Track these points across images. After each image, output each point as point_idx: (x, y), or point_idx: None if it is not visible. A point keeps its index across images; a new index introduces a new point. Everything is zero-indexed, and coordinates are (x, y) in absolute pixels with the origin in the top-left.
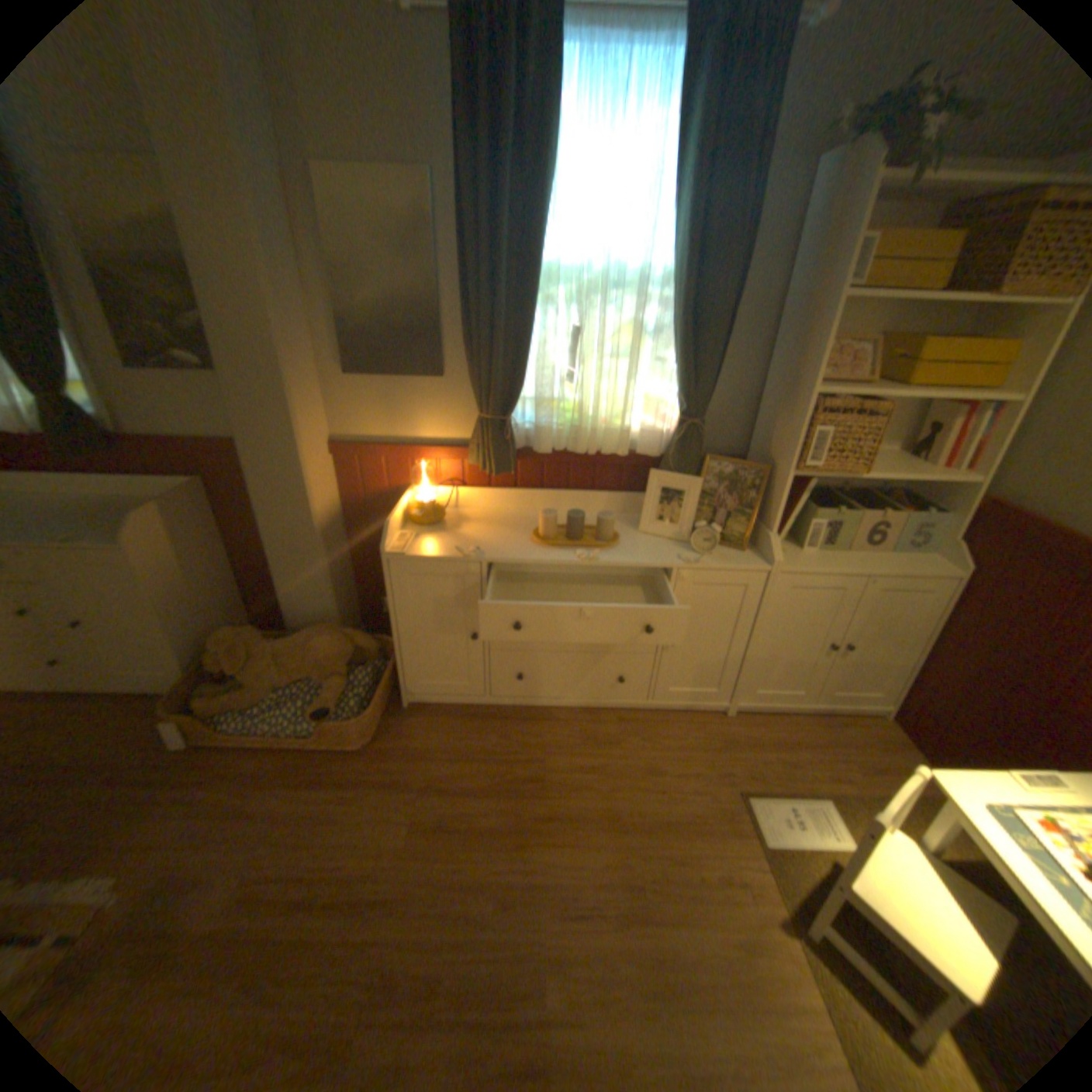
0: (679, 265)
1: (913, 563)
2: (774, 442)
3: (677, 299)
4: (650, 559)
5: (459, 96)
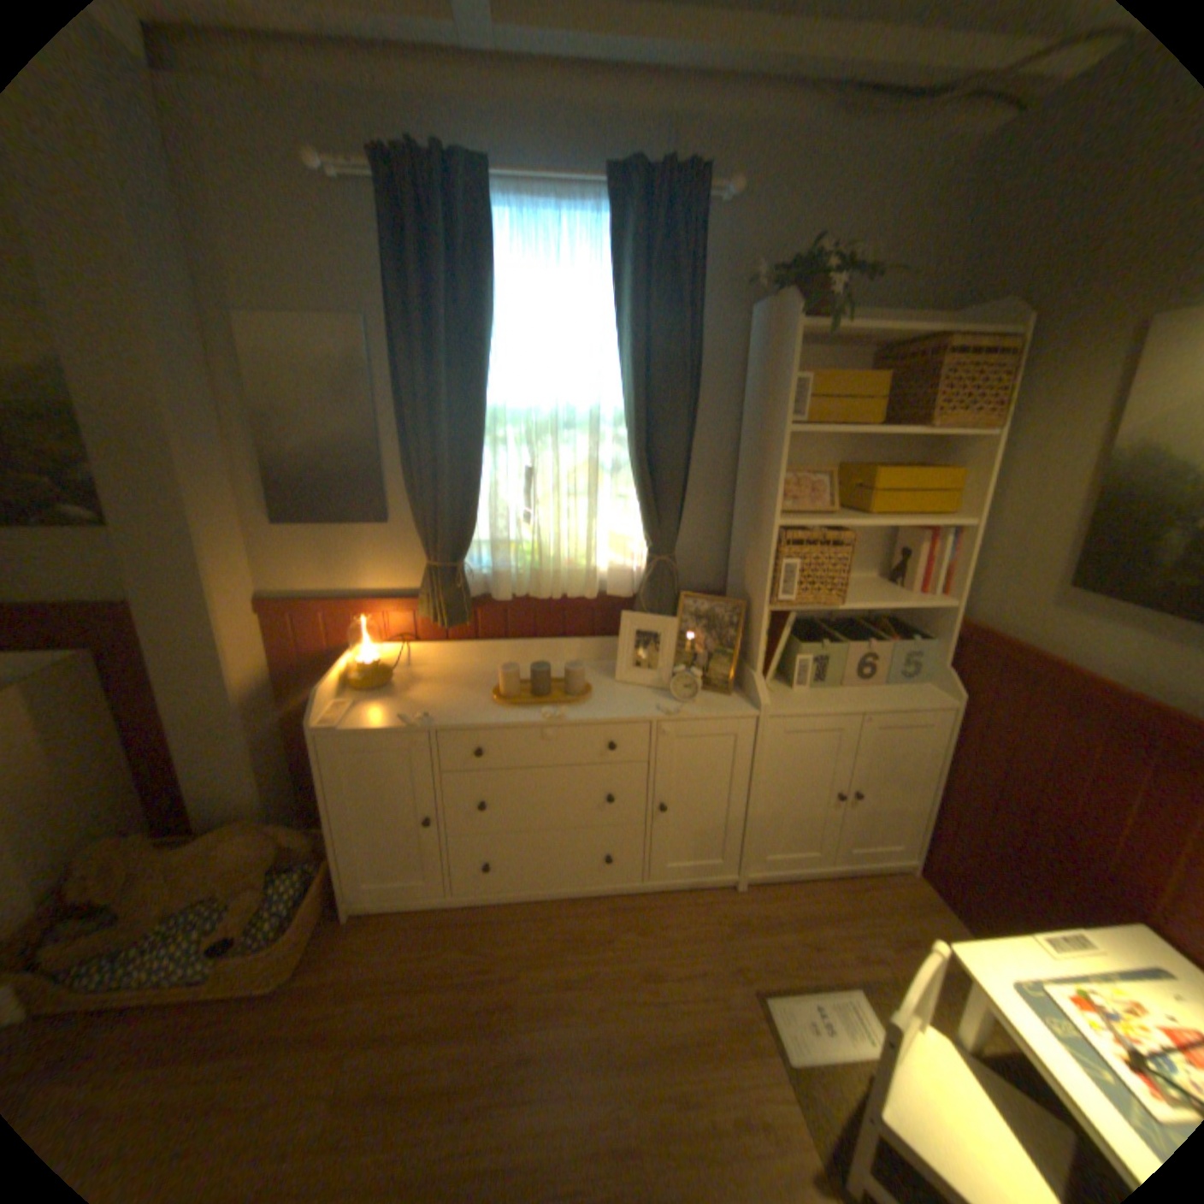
0: (627, 405)
1: (907, 695)
2: (747, 575)
3: (629, 438)
4: (626, 712)
5: (387, 251)
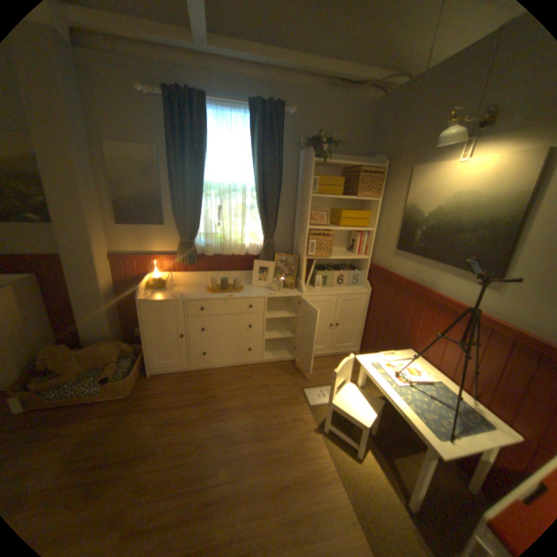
0: (255, 184)
1: (352, 289)
2: (298, 247)
3: (256, 196)
4: (255, 295)
5: (166, 123)
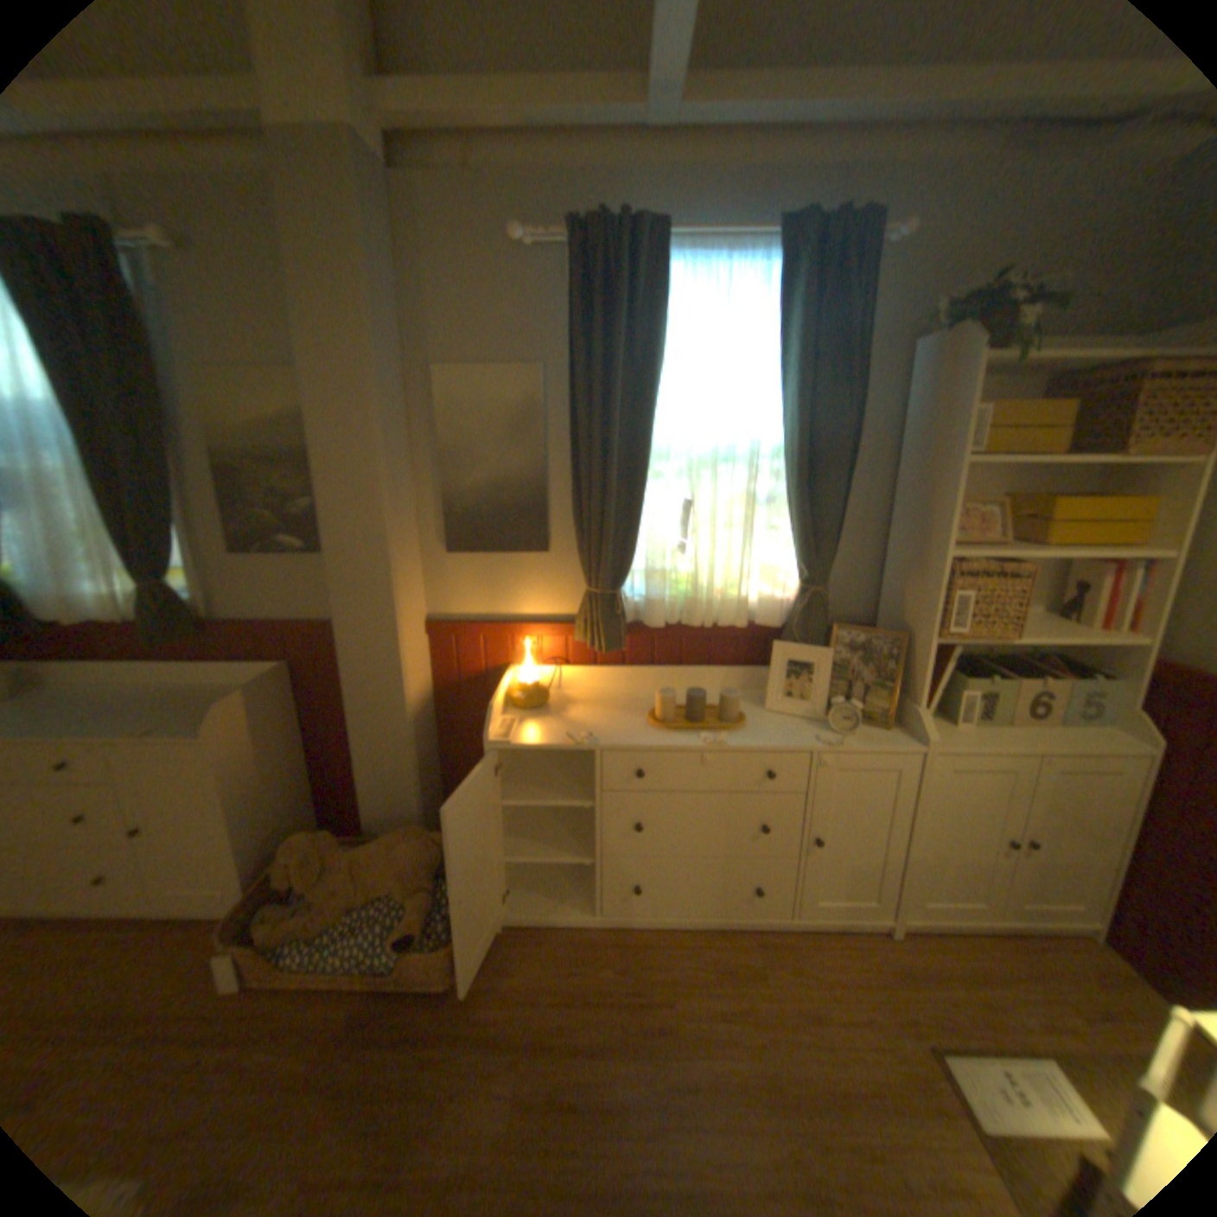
0: (788, 439)
1: (1090, 739)
2: (907, 608)
3: (789, 471)
4: (785, 742)
5: (573, 307)
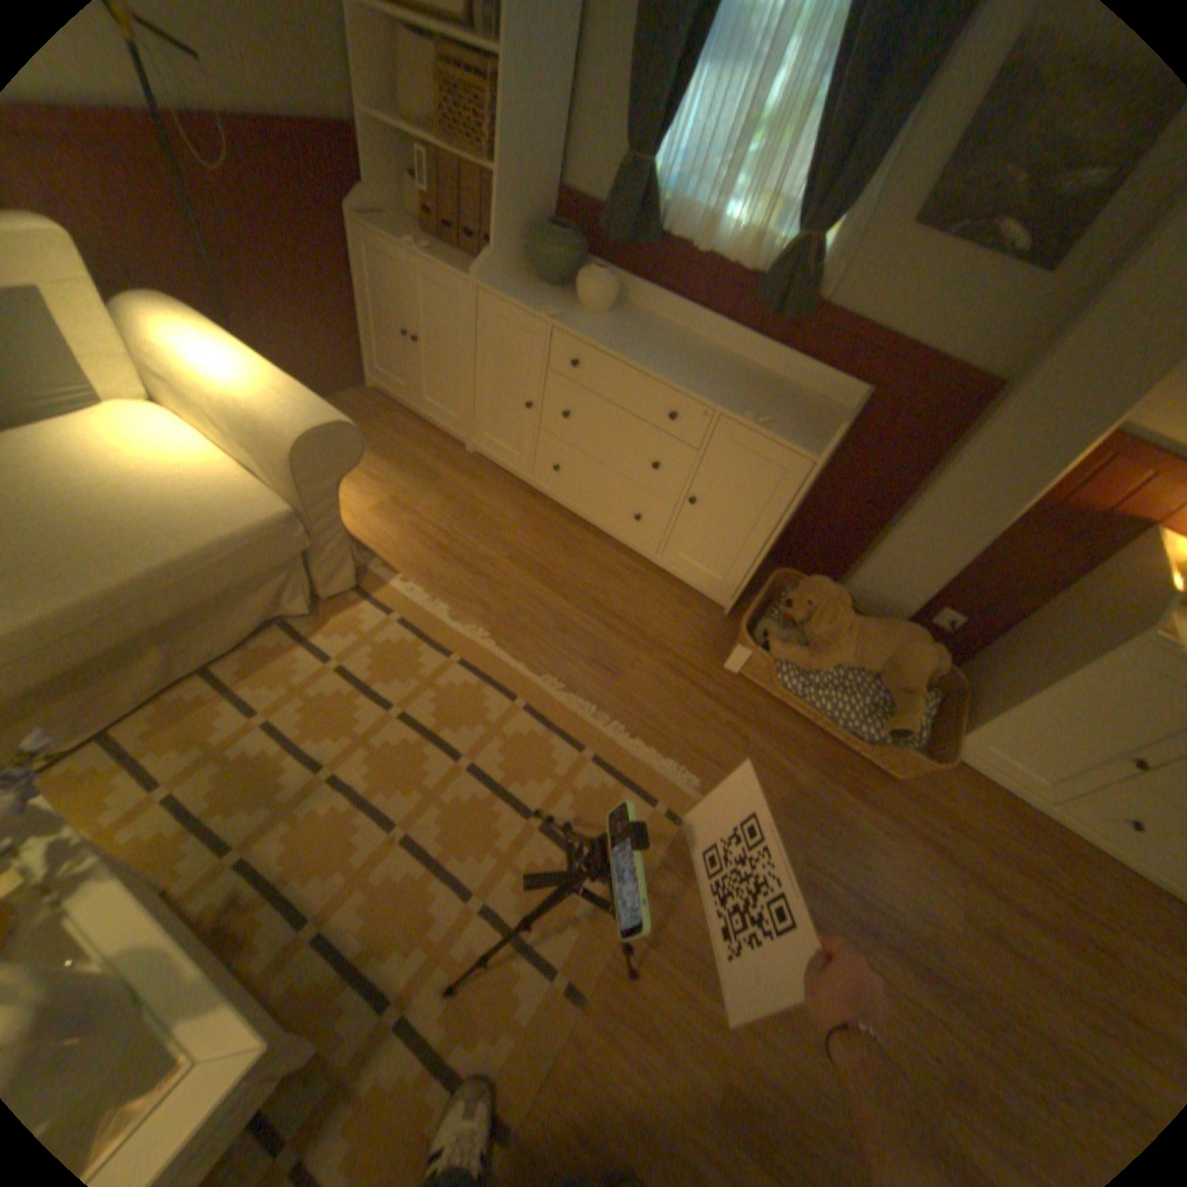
0: None
1: None
2: None
3: None
4: None
5: None
